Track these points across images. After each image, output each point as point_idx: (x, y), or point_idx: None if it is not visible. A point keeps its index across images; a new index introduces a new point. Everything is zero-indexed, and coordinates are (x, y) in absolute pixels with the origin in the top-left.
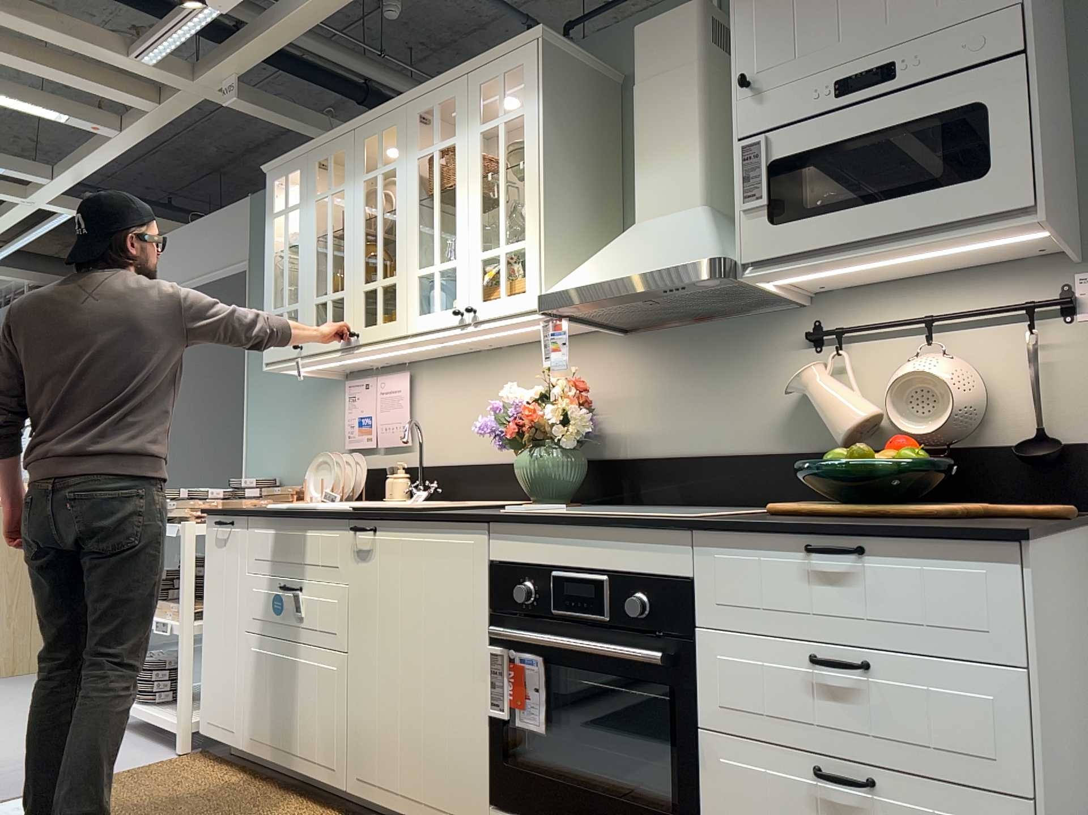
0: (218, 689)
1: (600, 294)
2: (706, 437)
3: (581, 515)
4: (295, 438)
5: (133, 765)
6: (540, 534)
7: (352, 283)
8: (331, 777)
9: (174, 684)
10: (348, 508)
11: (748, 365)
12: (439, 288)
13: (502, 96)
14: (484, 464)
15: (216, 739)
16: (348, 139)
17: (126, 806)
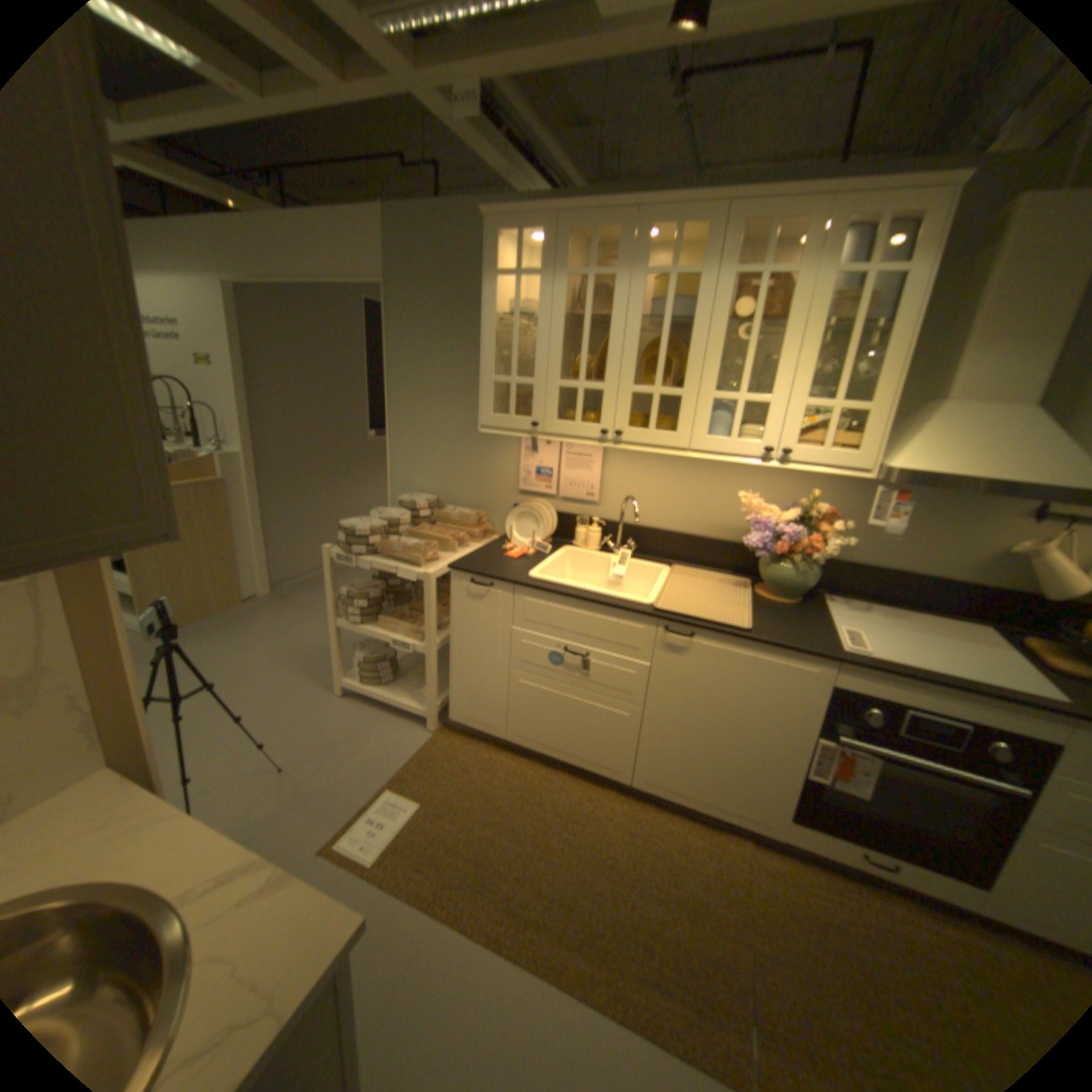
0: (474, 699)
1: (978, 491)
2: (911, 560)
3: (946, 677)
4: (454, 468)
5: (407, 753)
6: (904, 684)
7: (618, 382)
8: (616, 777)
9: (391, 669)
10: (645, 604)
11: (971, 519)
12: (742, 419)
13: (885, 239)
14: (679, 534)
15: (472, 729)
16: (627, 215)
17: (456, 812)
